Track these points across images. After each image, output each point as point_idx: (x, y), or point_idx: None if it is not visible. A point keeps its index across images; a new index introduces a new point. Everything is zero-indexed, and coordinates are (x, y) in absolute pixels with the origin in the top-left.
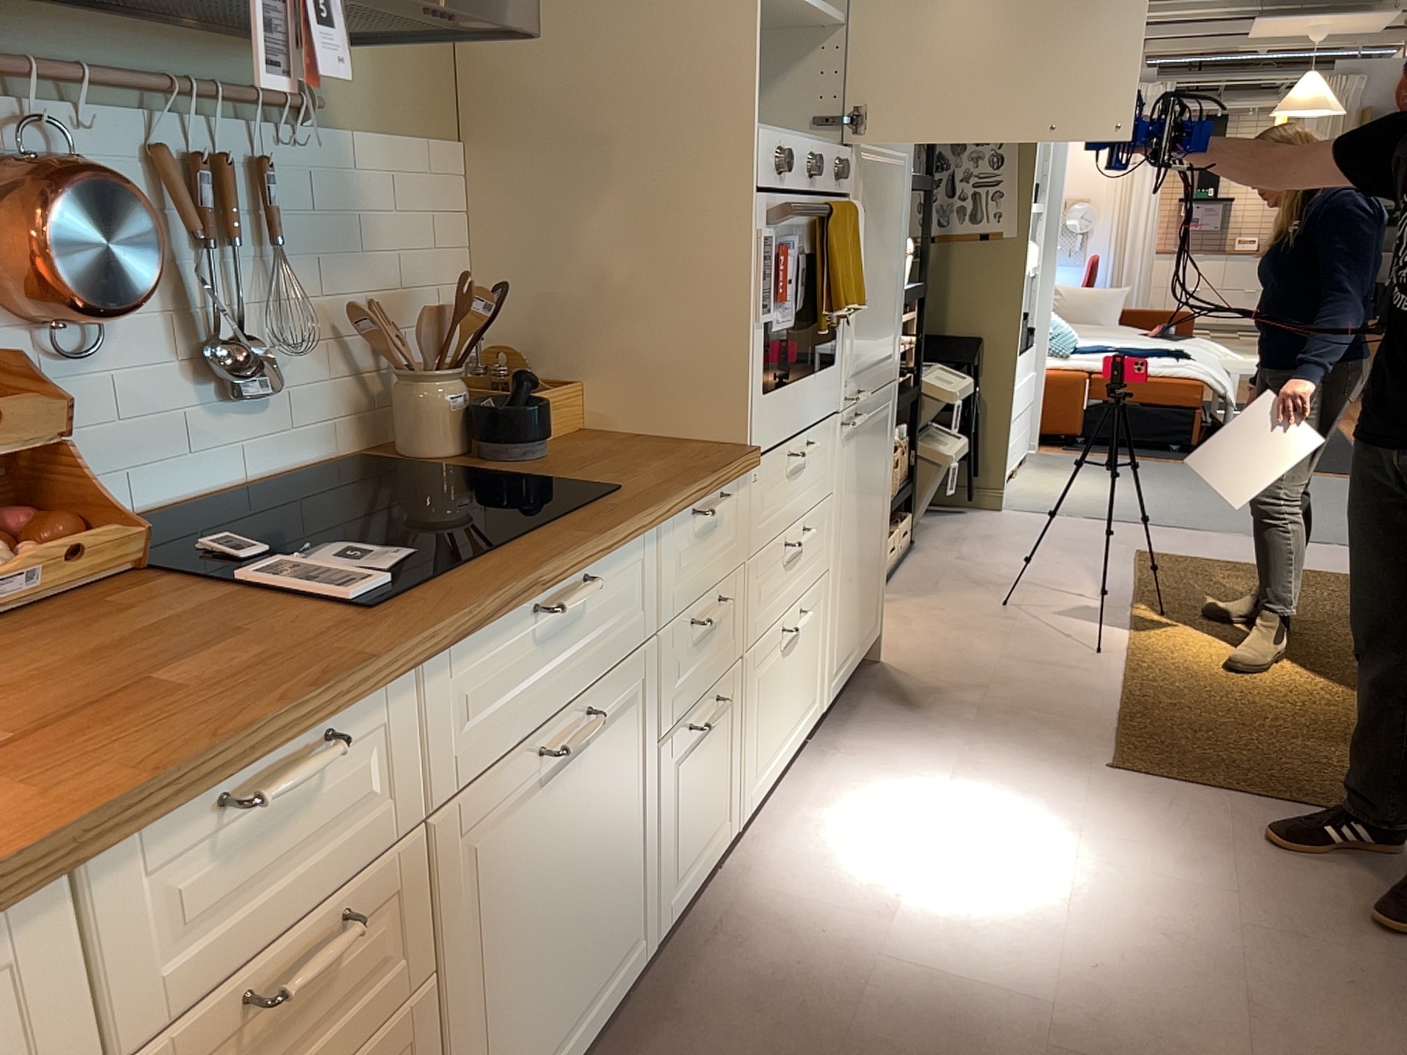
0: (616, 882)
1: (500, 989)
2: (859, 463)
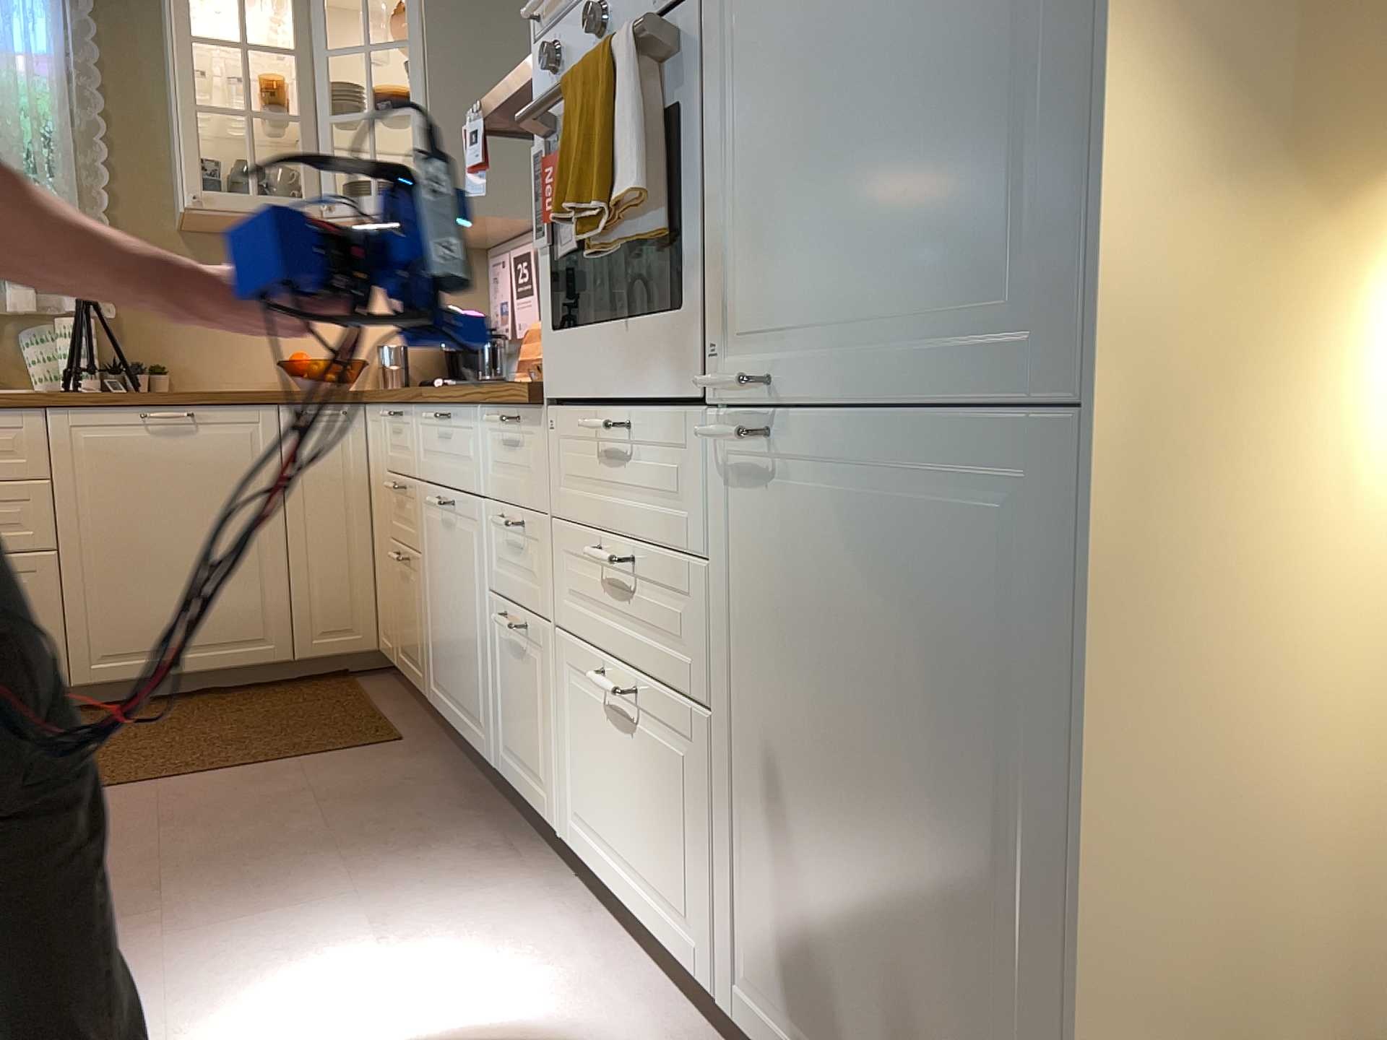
0: (470, 656)
1: (433, 608)
2: (814, 571)
